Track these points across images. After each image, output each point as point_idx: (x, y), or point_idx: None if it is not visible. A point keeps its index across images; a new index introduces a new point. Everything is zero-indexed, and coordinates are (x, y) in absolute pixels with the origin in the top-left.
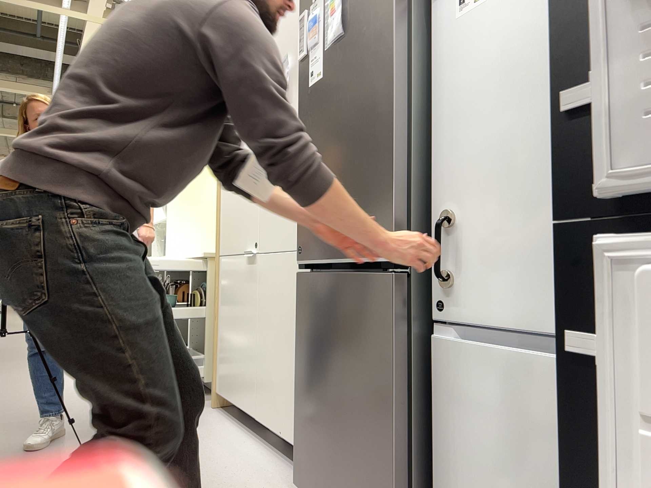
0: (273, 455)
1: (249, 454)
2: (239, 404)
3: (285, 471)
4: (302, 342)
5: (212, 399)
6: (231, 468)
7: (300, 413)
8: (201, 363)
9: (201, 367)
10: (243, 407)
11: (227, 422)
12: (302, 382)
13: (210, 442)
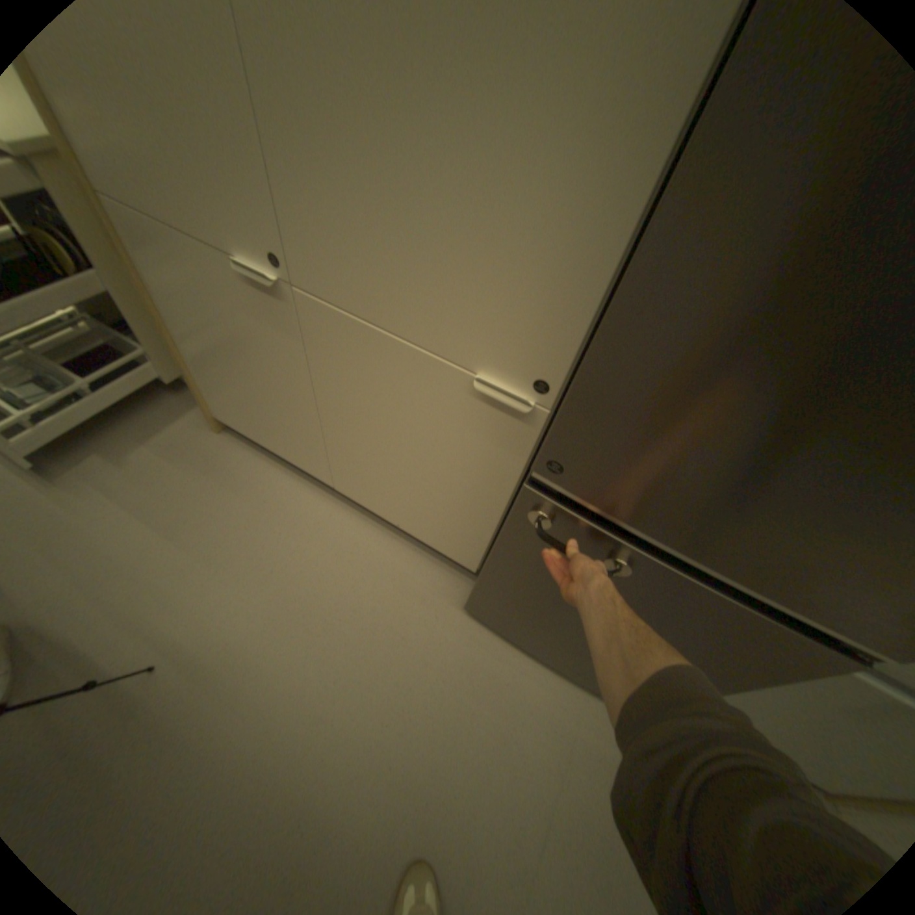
0: (383, 530)
1: (353, 539)
2: (286, 457)
3: (418, 561)
4: (520, 555)
5: (208, 422)
6: (356, 581)
7: (487, 583)
8: (136, 353)
9: (142, 359)
10: (297, 464)
11: (268, 467)
12: (505, 577)
13: (284, 529)
